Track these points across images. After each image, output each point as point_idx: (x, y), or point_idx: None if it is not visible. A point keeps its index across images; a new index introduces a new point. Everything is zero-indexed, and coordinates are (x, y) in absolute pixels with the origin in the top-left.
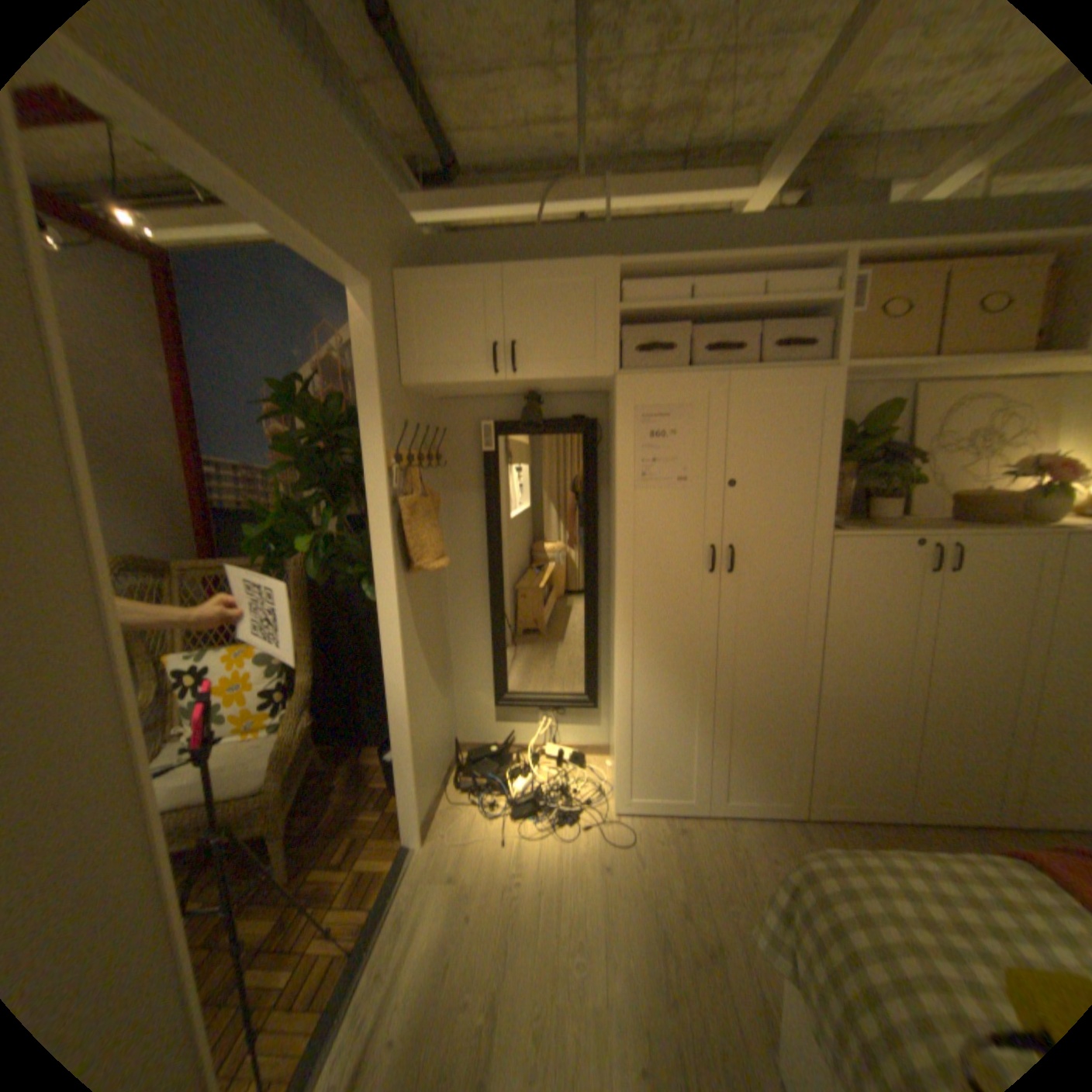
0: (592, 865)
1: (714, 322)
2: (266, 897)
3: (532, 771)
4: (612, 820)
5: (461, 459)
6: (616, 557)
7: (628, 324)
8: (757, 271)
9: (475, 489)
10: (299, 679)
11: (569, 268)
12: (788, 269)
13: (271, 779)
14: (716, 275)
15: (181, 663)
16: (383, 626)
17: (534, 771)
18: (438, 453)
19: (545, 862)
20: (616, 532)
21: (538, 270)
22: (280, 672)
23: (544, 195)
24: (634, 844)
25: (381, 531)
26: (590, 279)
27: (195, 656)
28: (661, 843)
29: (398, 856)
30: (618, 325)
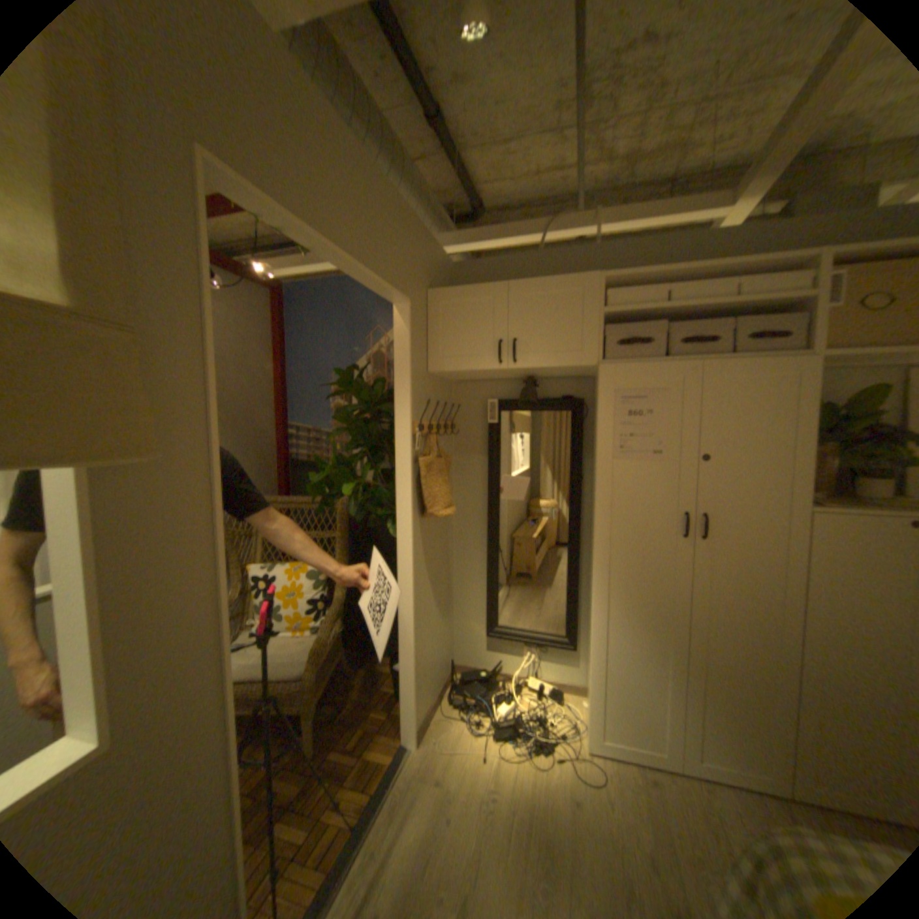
0: (563, 799)
1: (690, 319)
2: (296, 768)
3: (516, 701)
4: (585, 759)
5: (470, 430)
6: (595, 517)
7: (612, 323)
8: (730, 276)
9: (481, 453)
10: (337, 594)
11: (562, 283)
12: (761, 273)
13: (309, 671)
14: (692, 280)
15: (258, 573)
16: (400, 558)
17: (517, 701)
18: (452, 424)
19: (521, 787)
20: (596, 495)
21: (537, 285)
22: (324, 587)
23: (546, 227)
24: (605, 787)
25: (404, 484)
26: (579, 290)
27: (268, 569)
28: (632, 791)
29: (397, 755)
30: (602, 324)
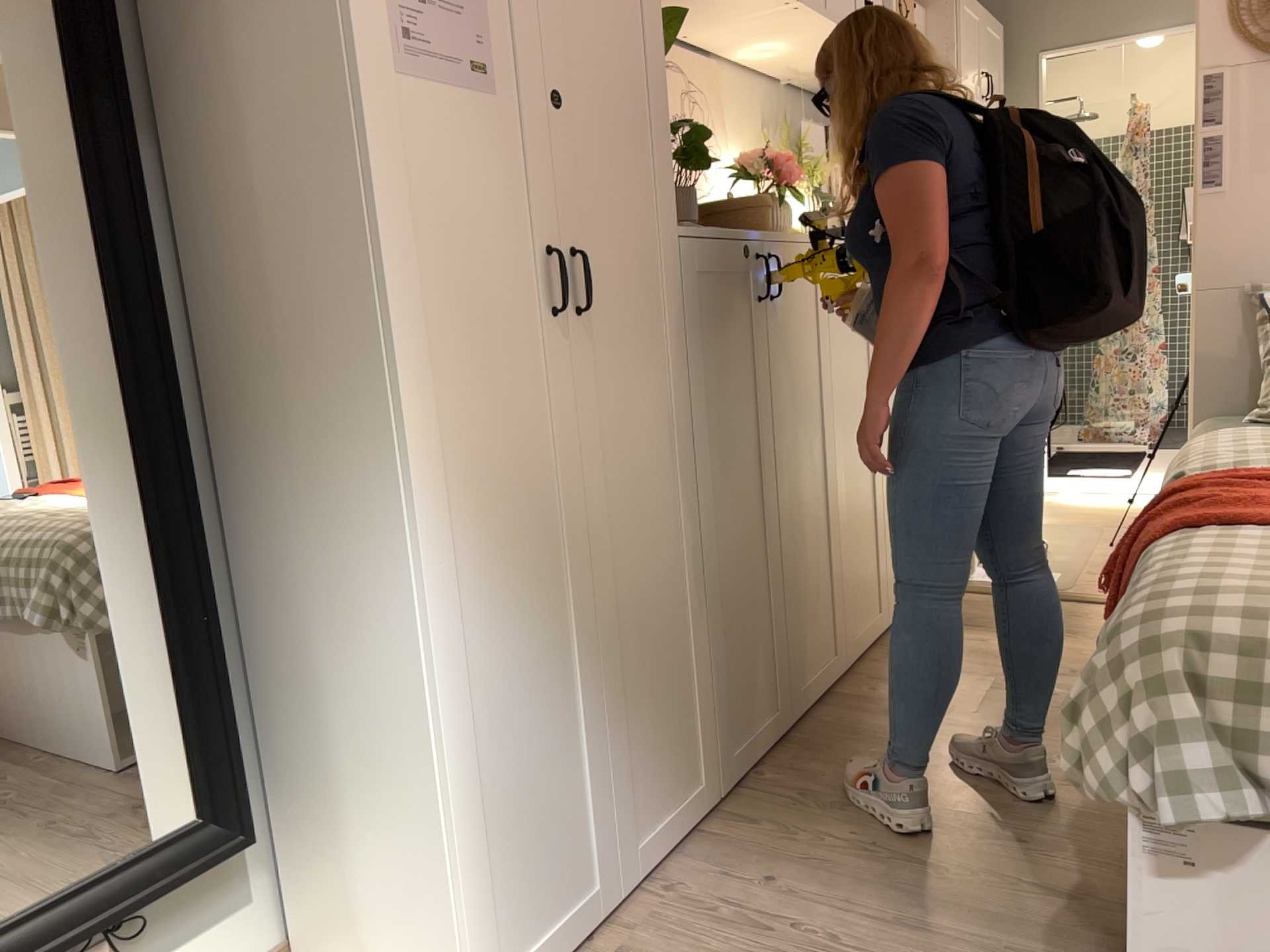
0: None
1: None
2: None
3: None
4: None
5: None
6: (388, 268)
7: None
8: None
9: None
10: None
11: None
12: None
13: None
14: None
15: None
16: None
17: None
18: None
19: None
20: (378, 189)
21: None
22: None
23: None
24: None
25: None
26: None
27: None
28: None
29: None
30: None
